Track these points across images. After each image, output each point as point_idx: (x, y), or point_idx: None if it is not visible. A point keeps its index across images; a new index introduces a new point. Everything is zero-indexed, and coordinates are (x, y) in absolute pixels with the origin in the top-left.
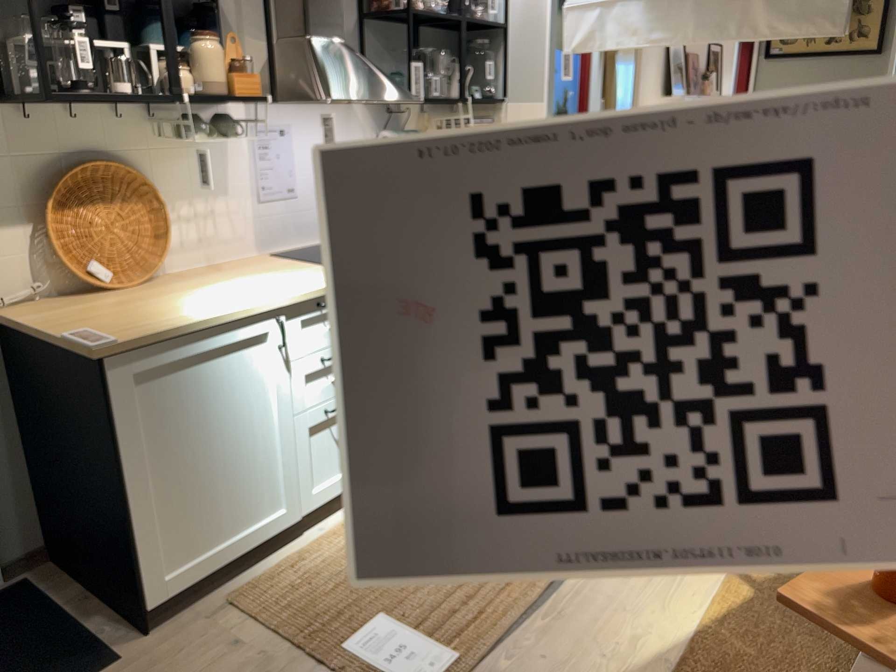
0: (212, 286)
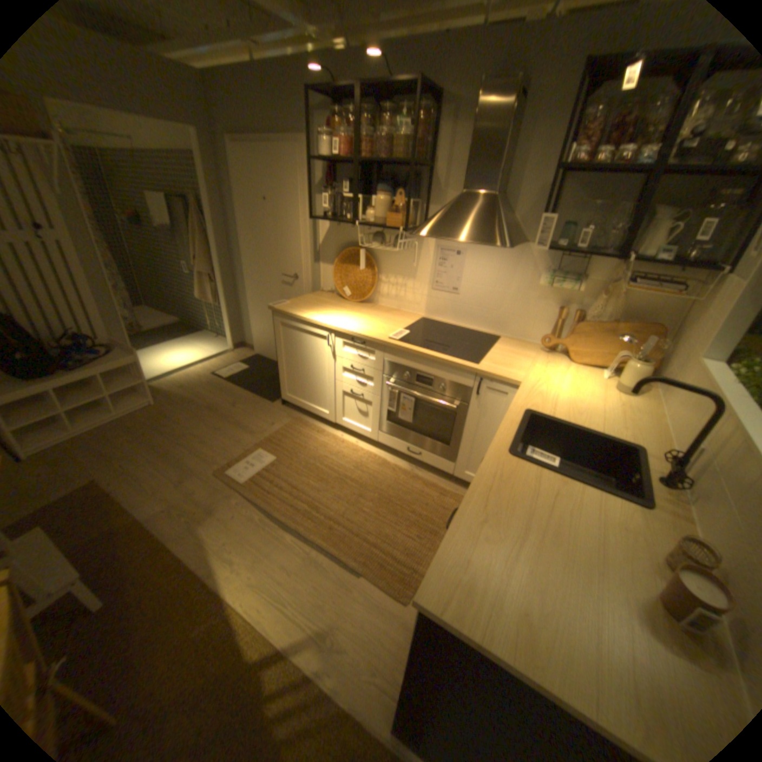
0: (356, 313)
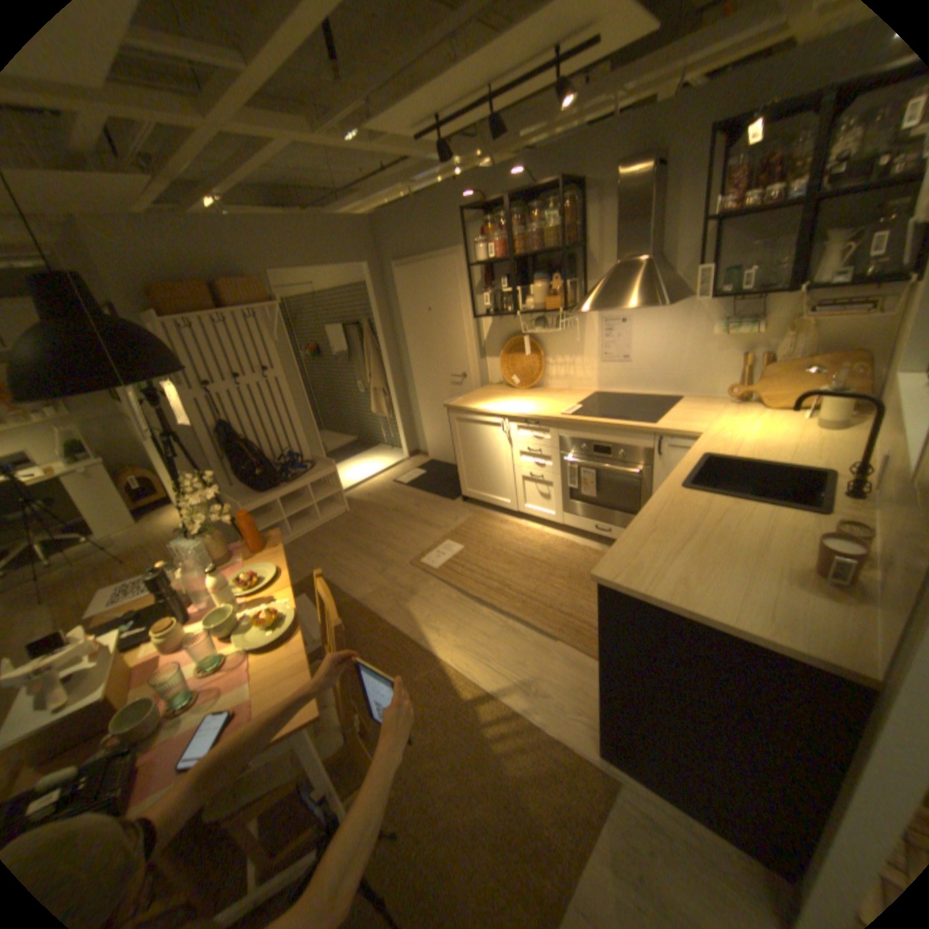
0: (526, 398)
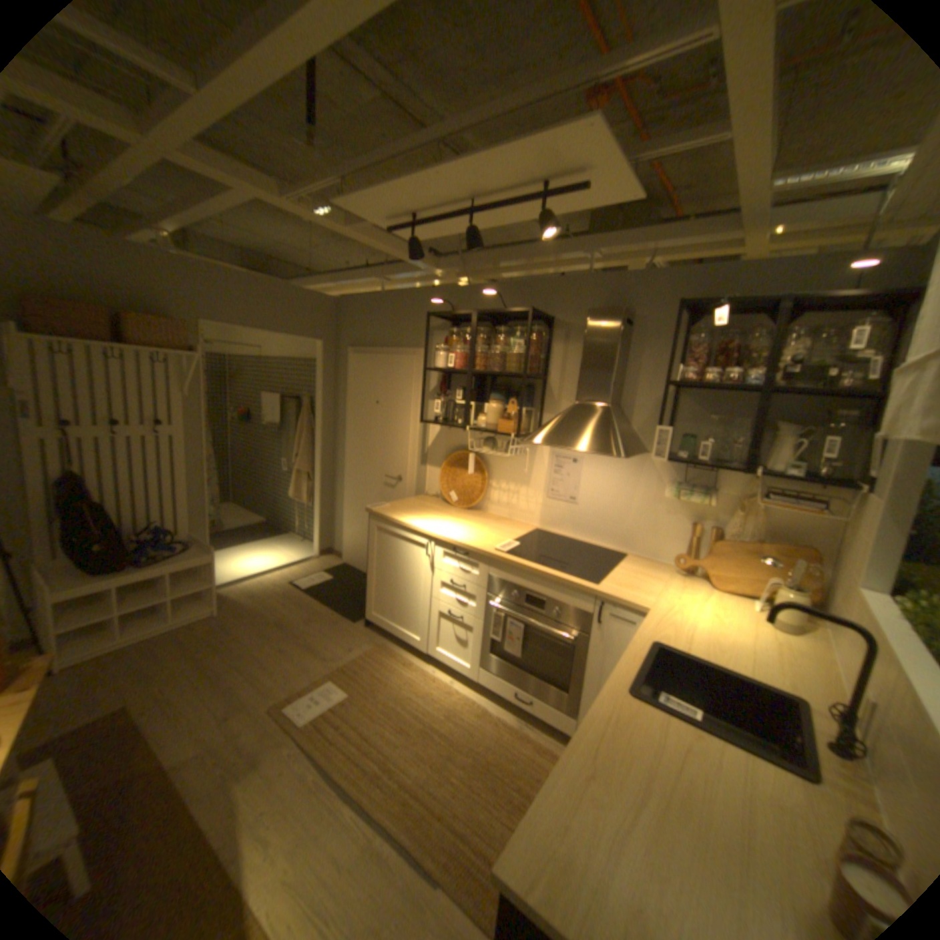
0: (461, 519)
